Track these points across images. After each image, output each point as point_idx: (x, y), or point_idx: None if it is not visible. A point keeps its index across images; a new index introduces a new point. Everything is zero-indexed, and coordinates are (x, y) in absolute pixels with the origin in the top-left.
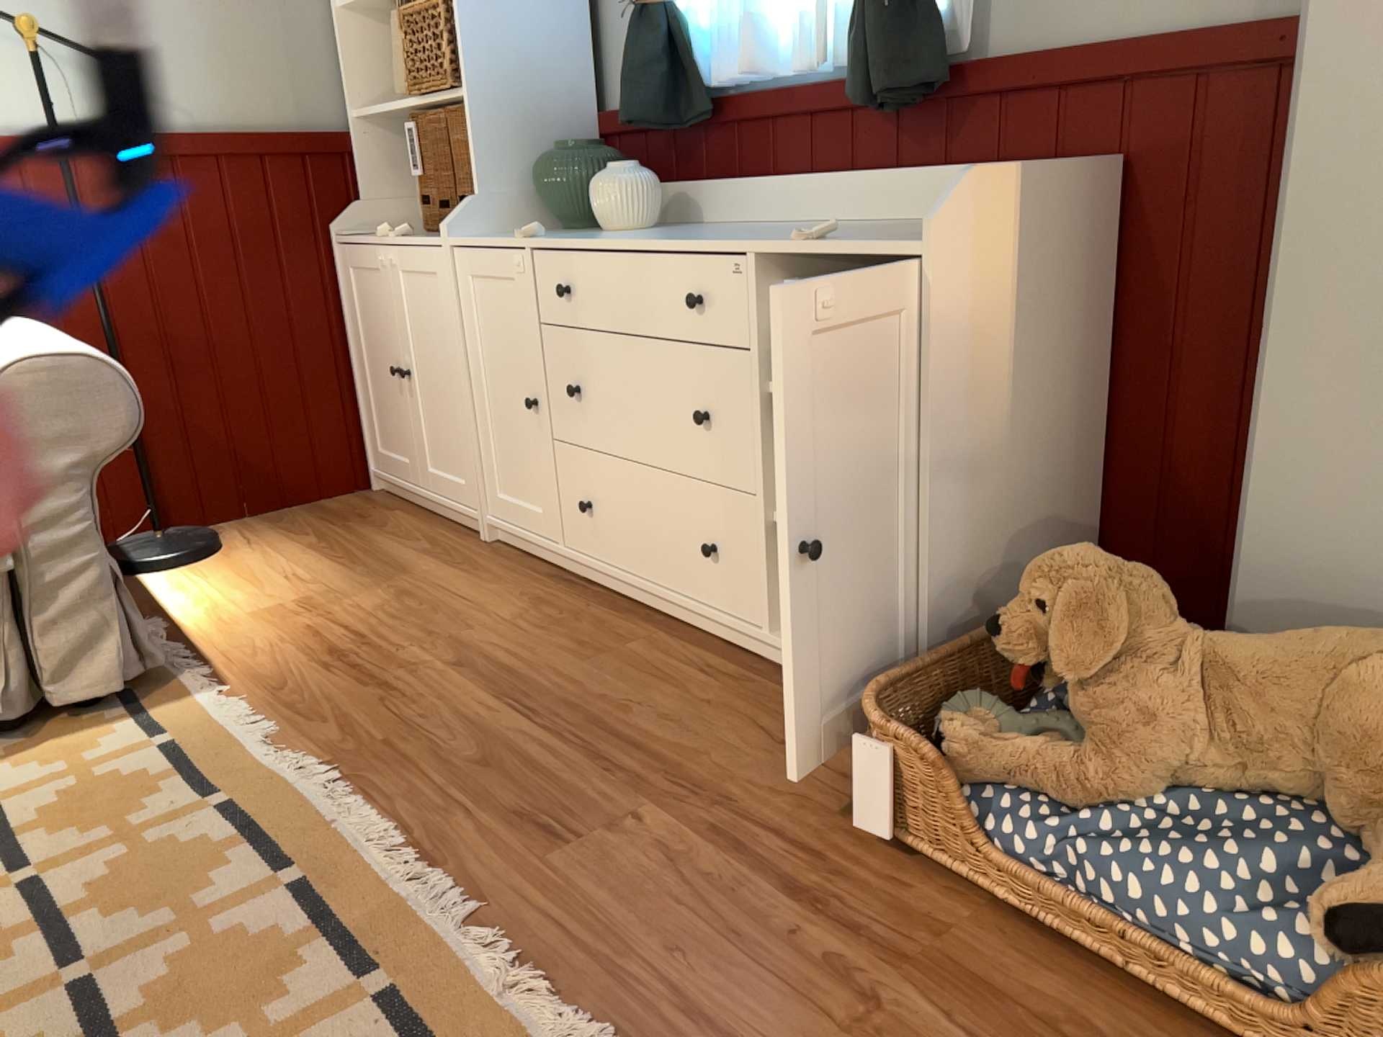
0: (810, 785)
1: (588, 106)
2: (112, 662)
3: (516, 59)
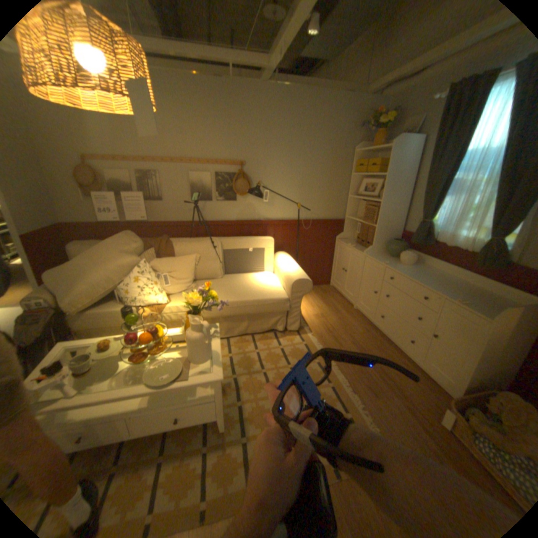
0: (430, 407)
1: (402, 228)
2: (296, 326)
3: (389, 220)
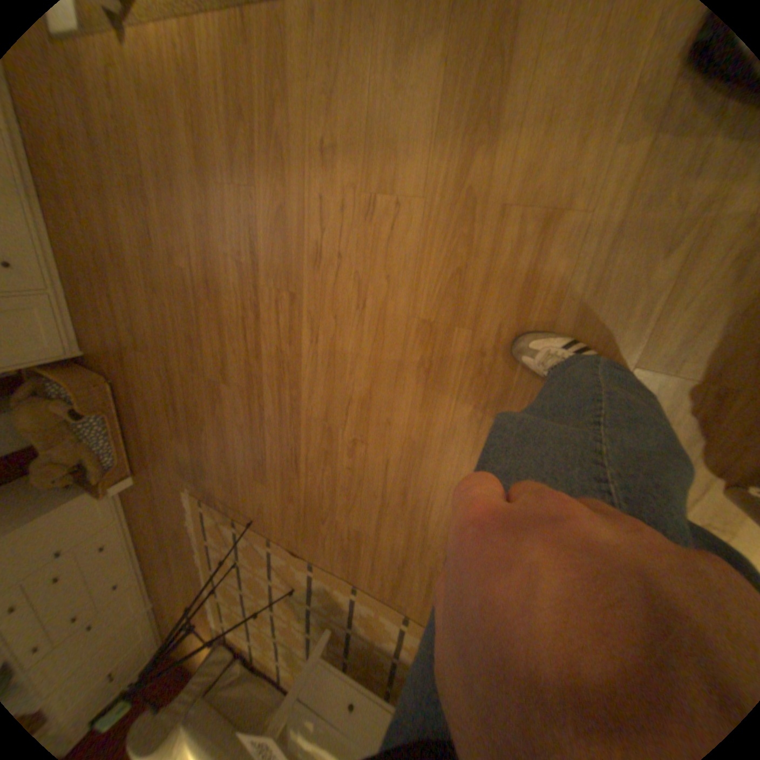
0: (130, 493)
1: None
2: (210, 654)
3: None
